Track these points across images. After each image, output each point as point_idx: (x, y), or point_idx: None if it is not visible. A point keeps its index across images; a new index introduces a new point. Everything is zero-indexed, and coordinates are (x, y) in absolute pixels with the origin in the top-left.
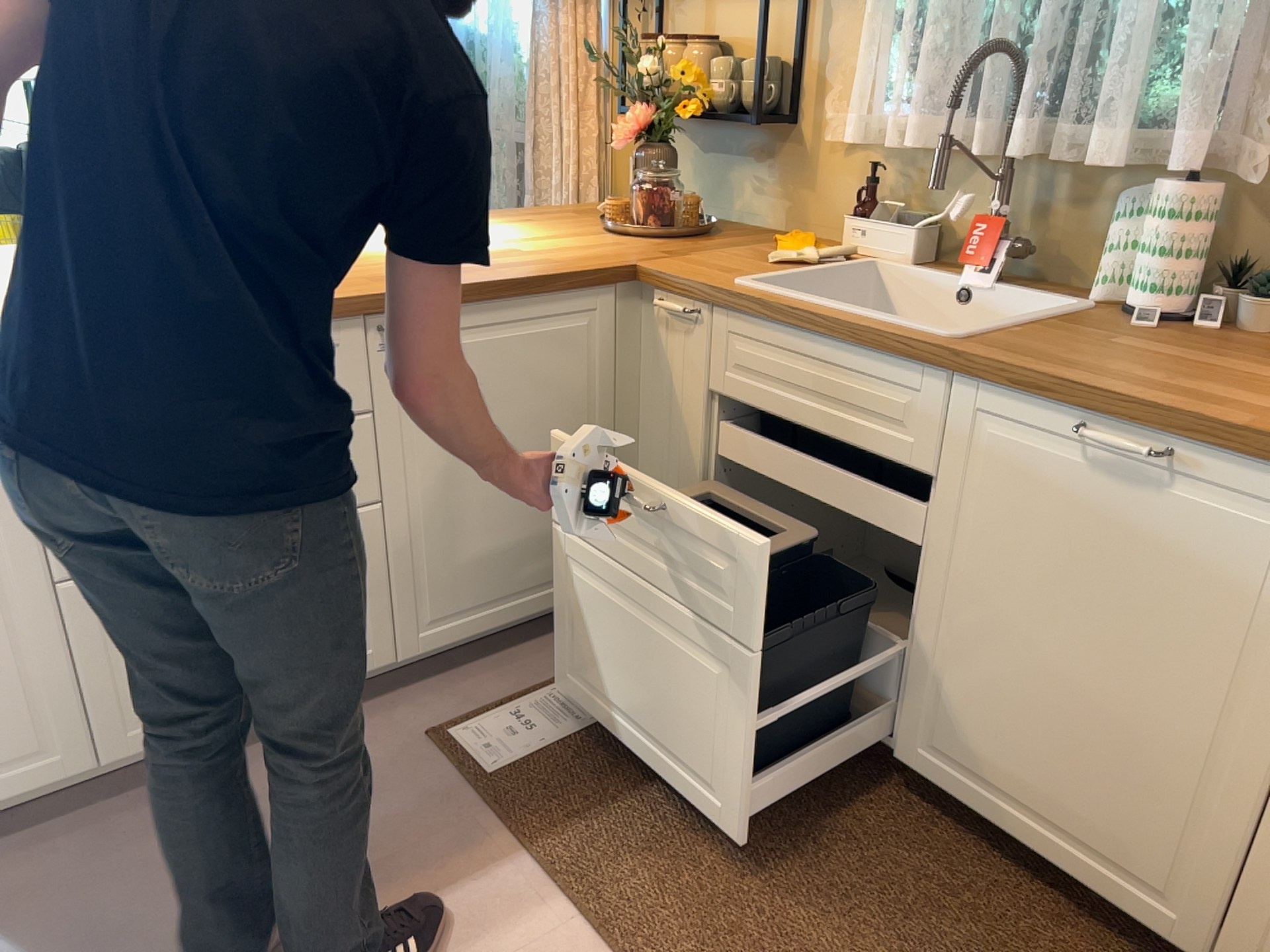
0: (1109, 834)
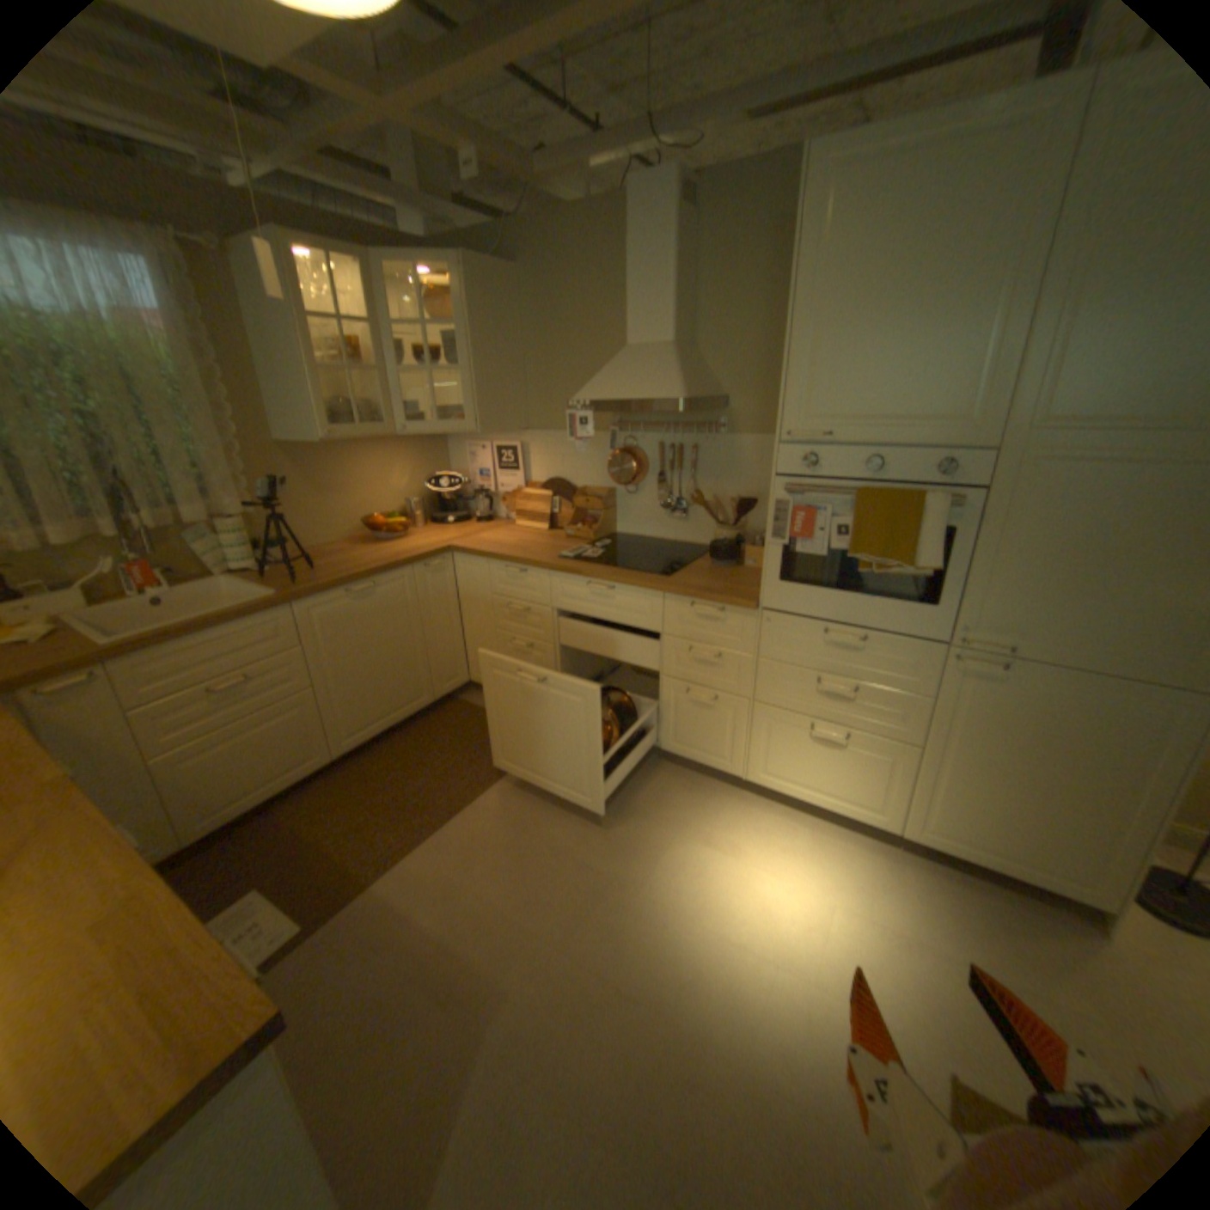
0: (405, 698)
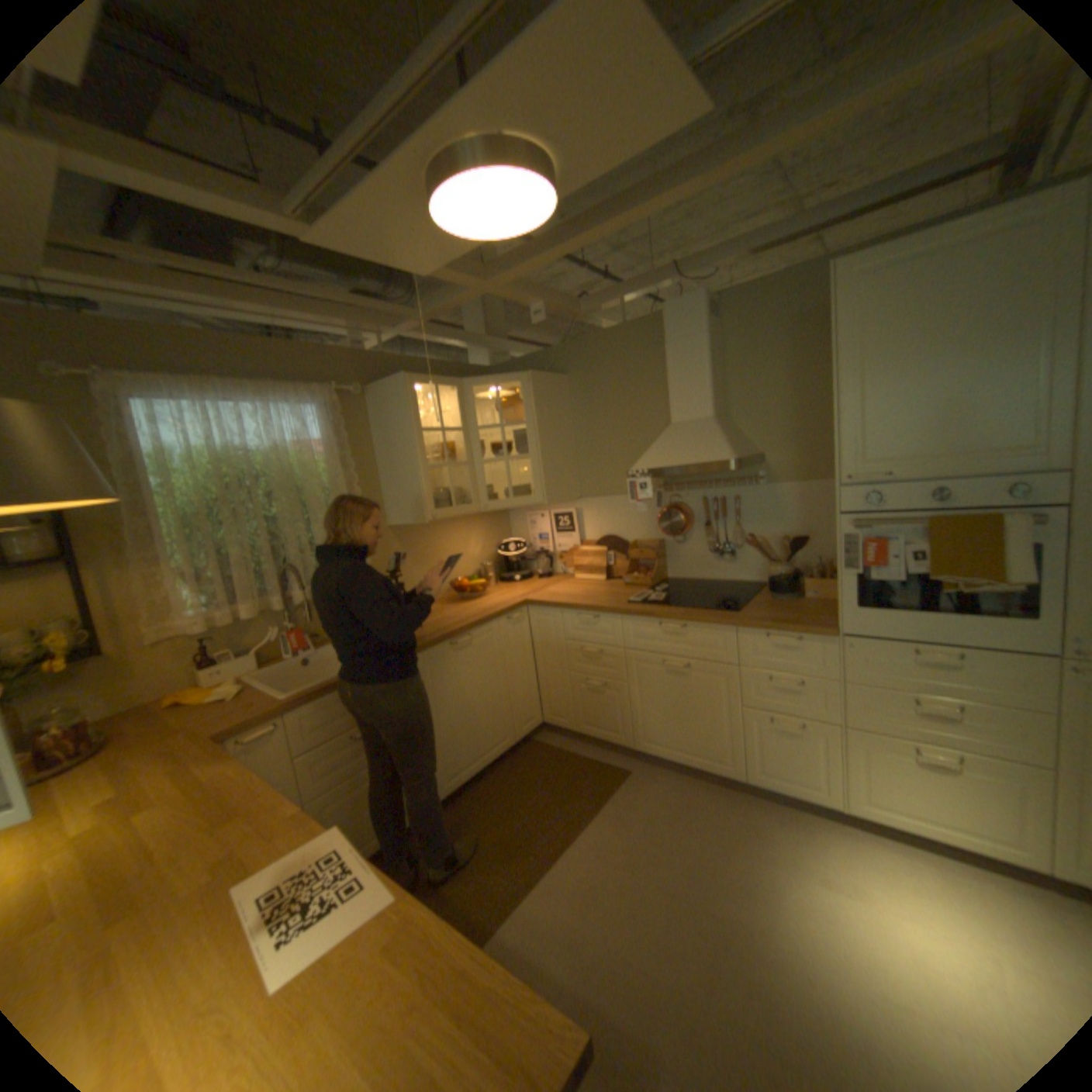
0: (492, 740)
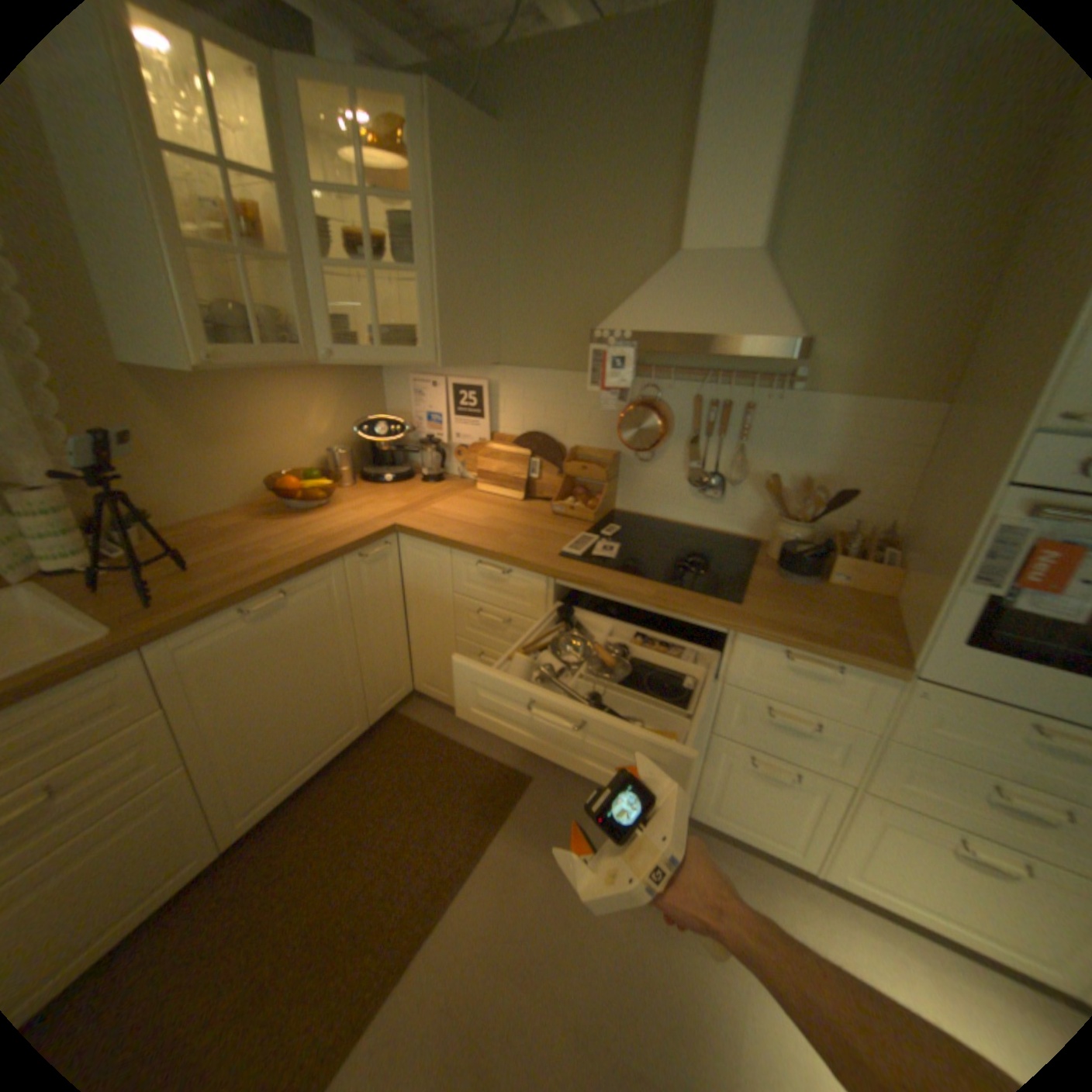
0: (330, 735)
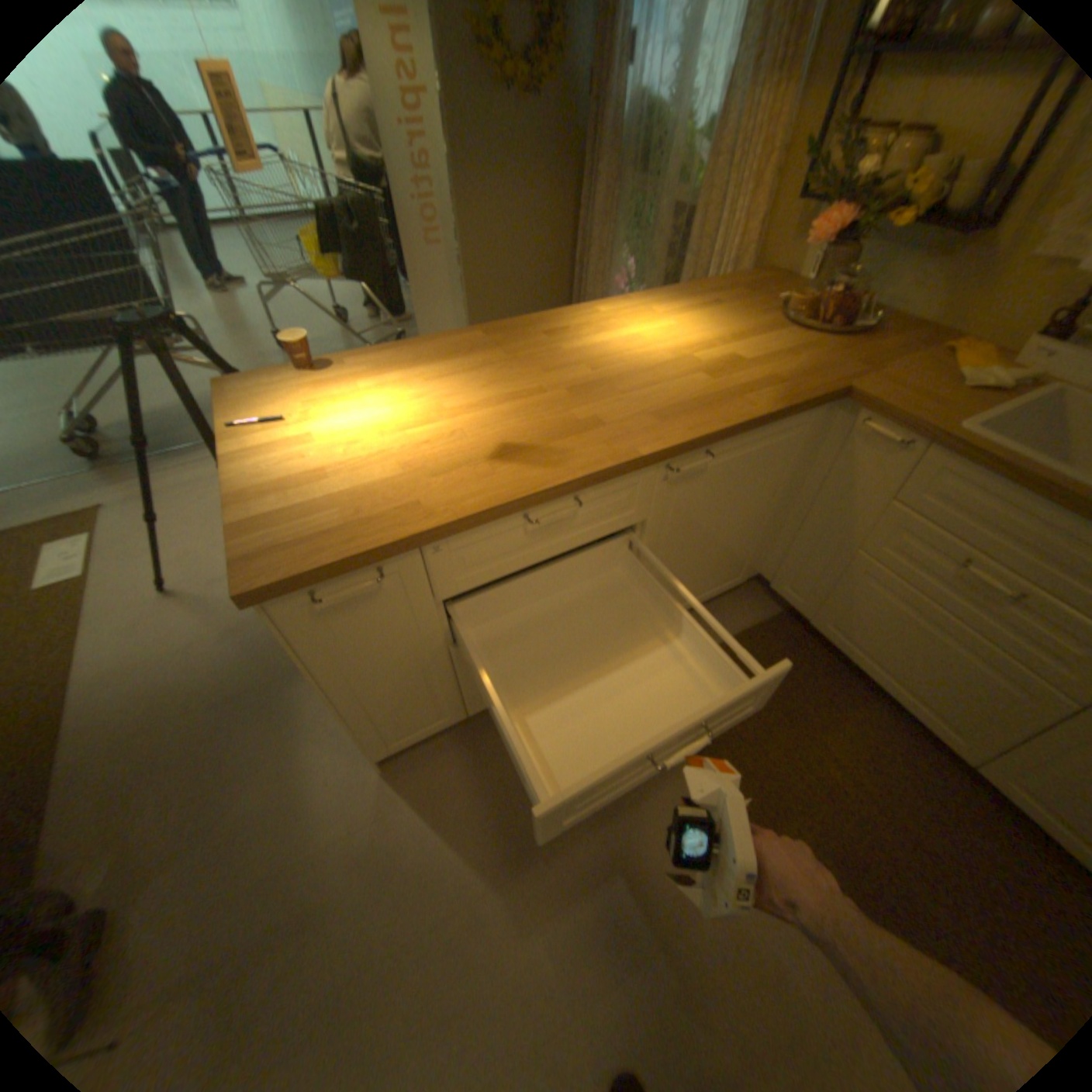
0: None
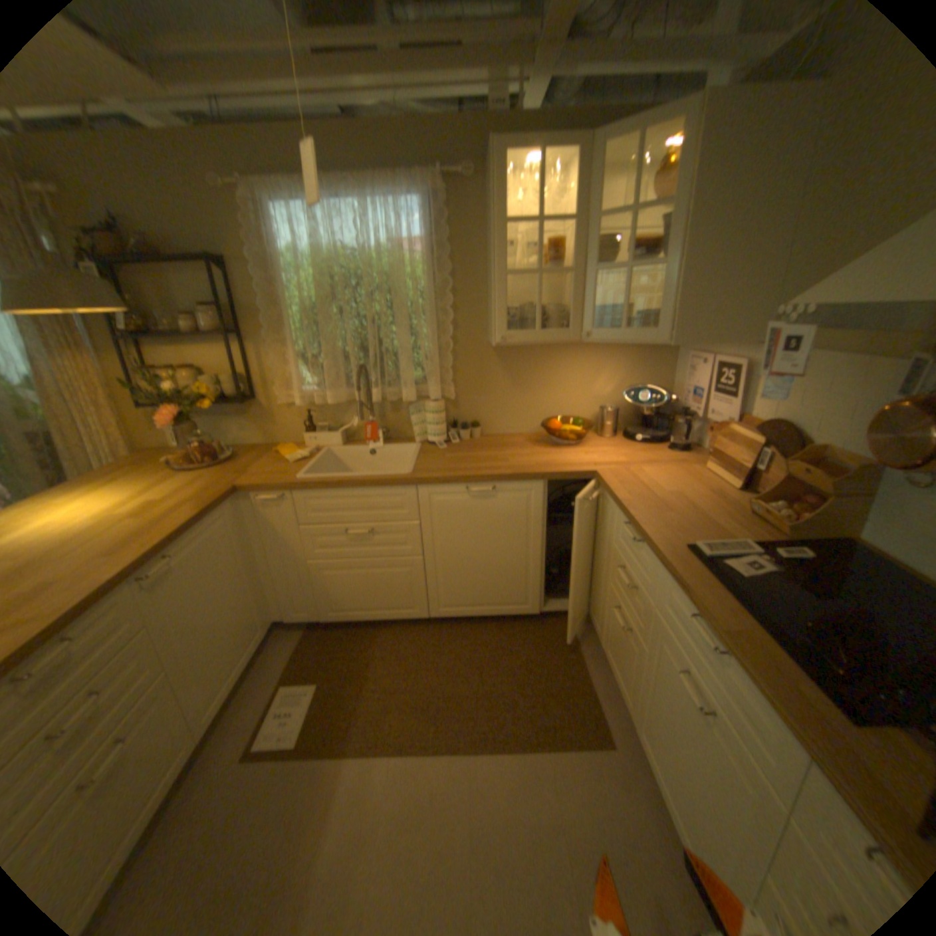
0: (506, 596)
